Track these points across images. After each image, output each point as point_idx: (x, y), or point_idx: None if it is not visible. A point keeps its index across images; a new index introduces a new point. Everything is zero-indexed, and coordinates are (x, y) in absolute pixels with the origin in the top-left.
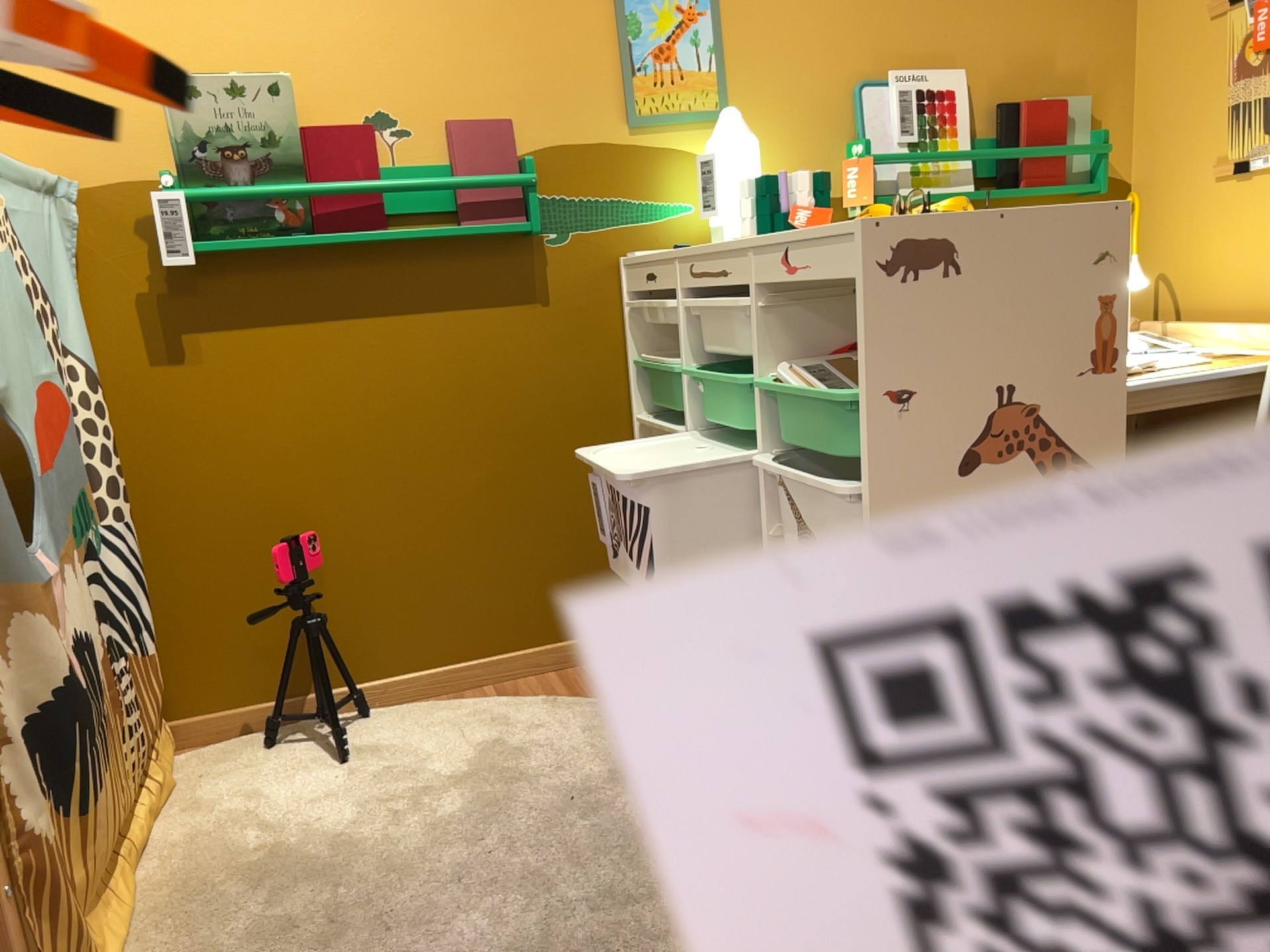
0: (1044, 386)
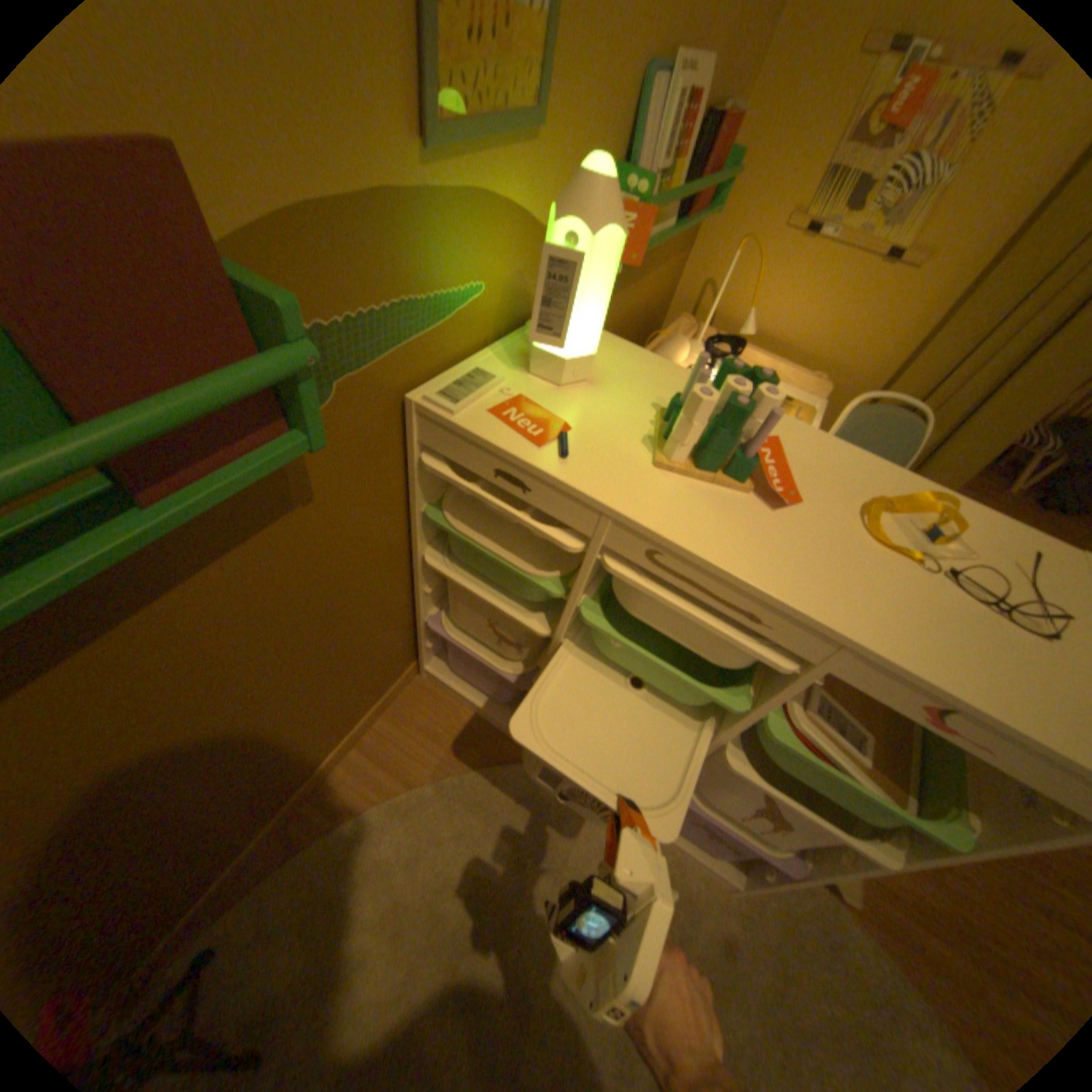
0: None
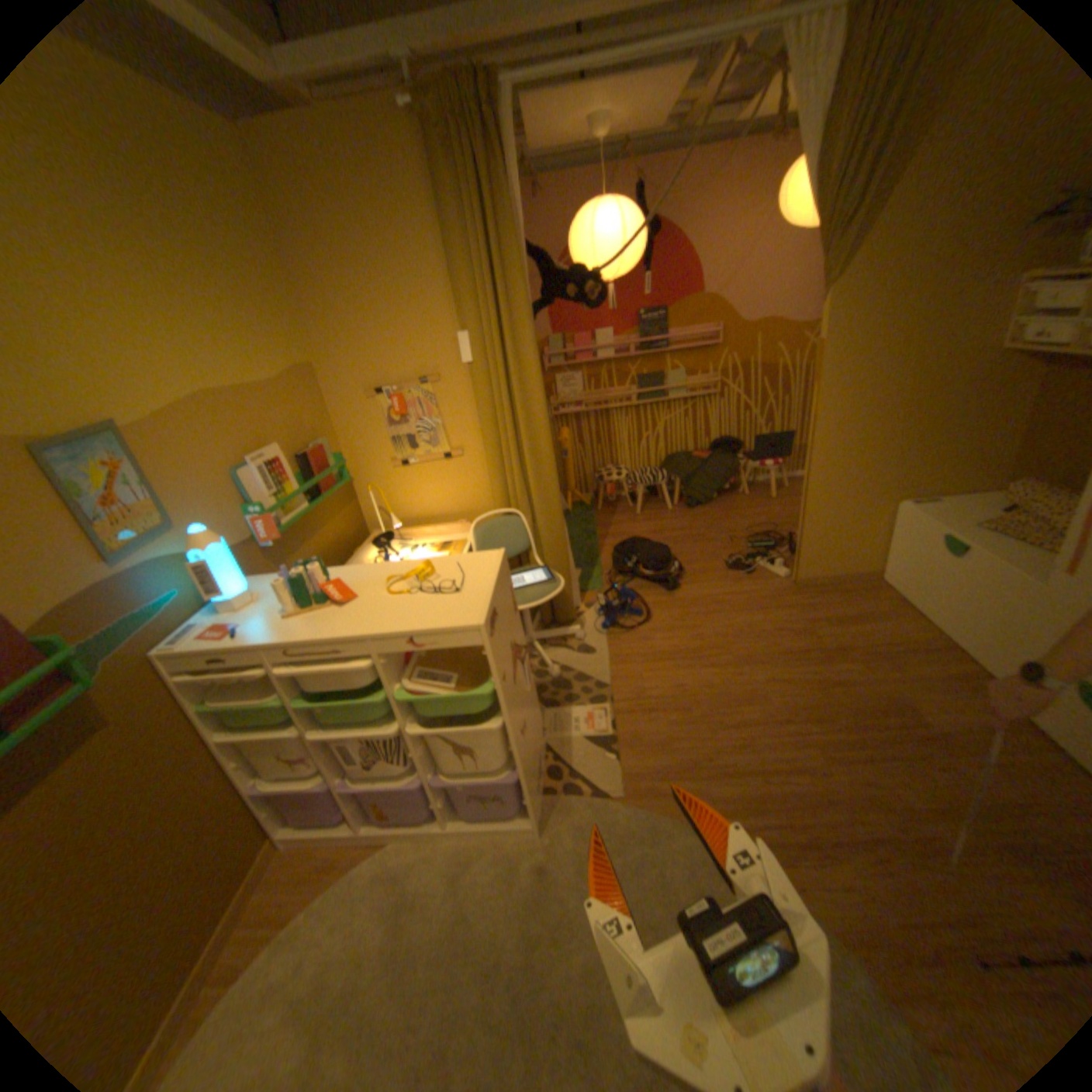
0: (514, 632)
